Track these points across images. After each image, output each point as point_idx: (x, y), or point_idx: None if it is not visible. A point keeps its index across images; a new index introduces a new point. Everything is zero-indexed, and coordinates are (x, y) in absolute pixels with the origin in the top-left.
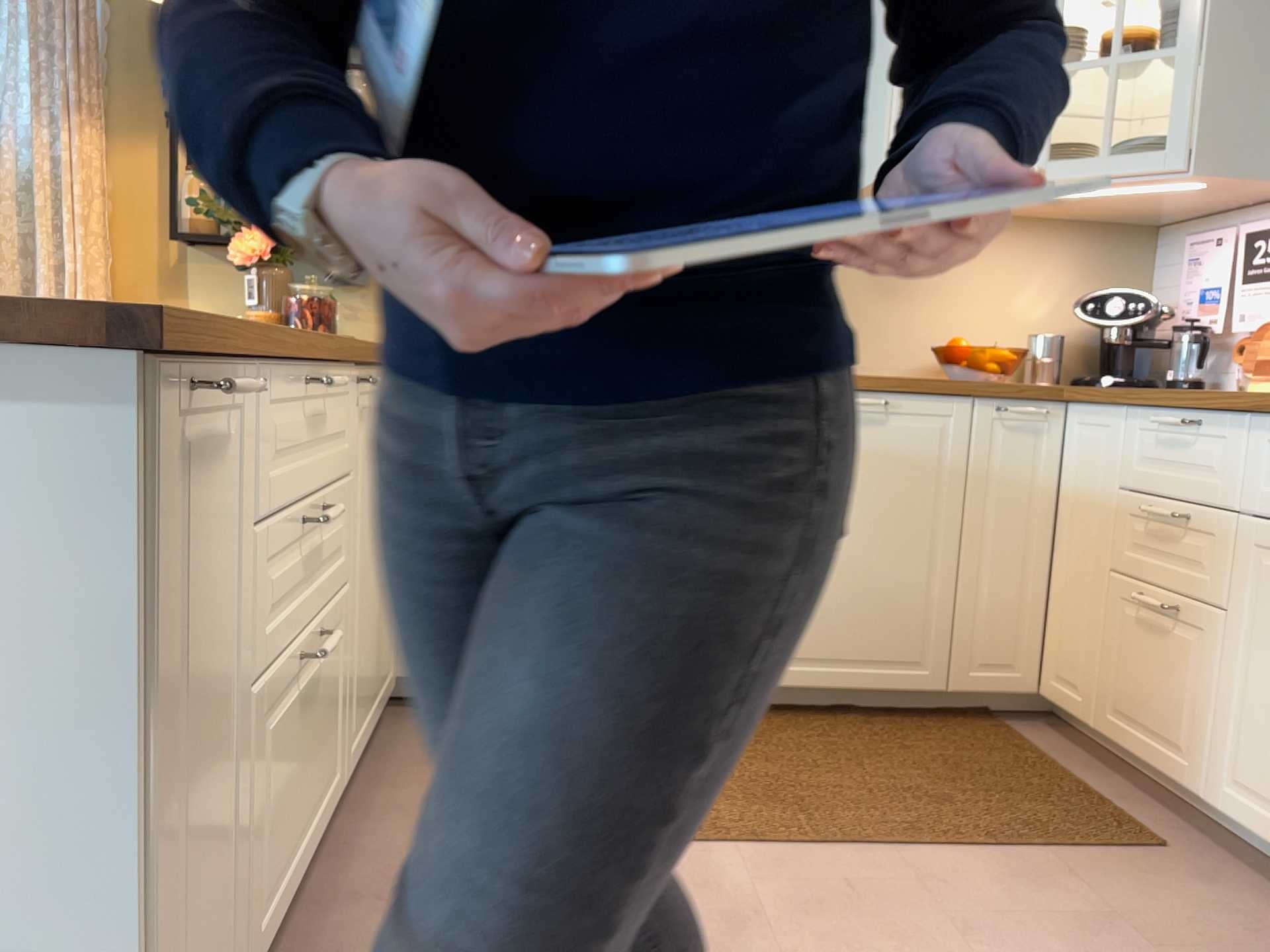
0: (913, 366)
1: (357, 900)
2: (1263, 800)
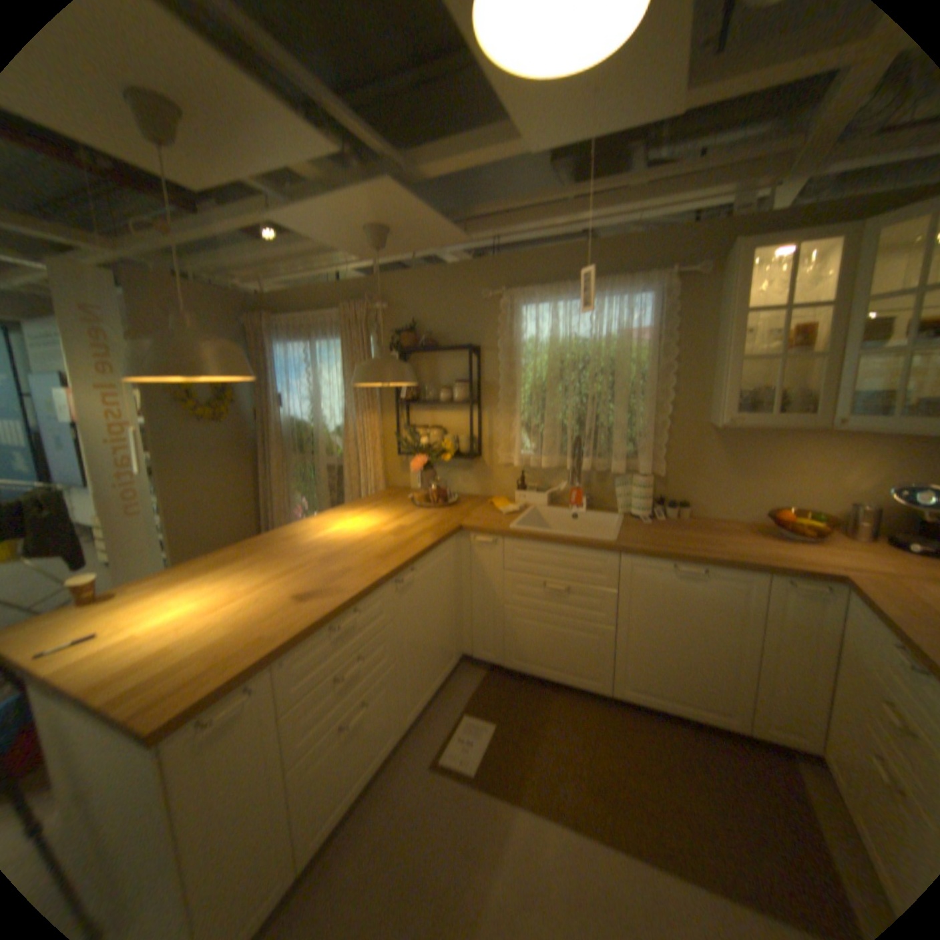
0: (762, 516)
1: (390, 802)
2: None
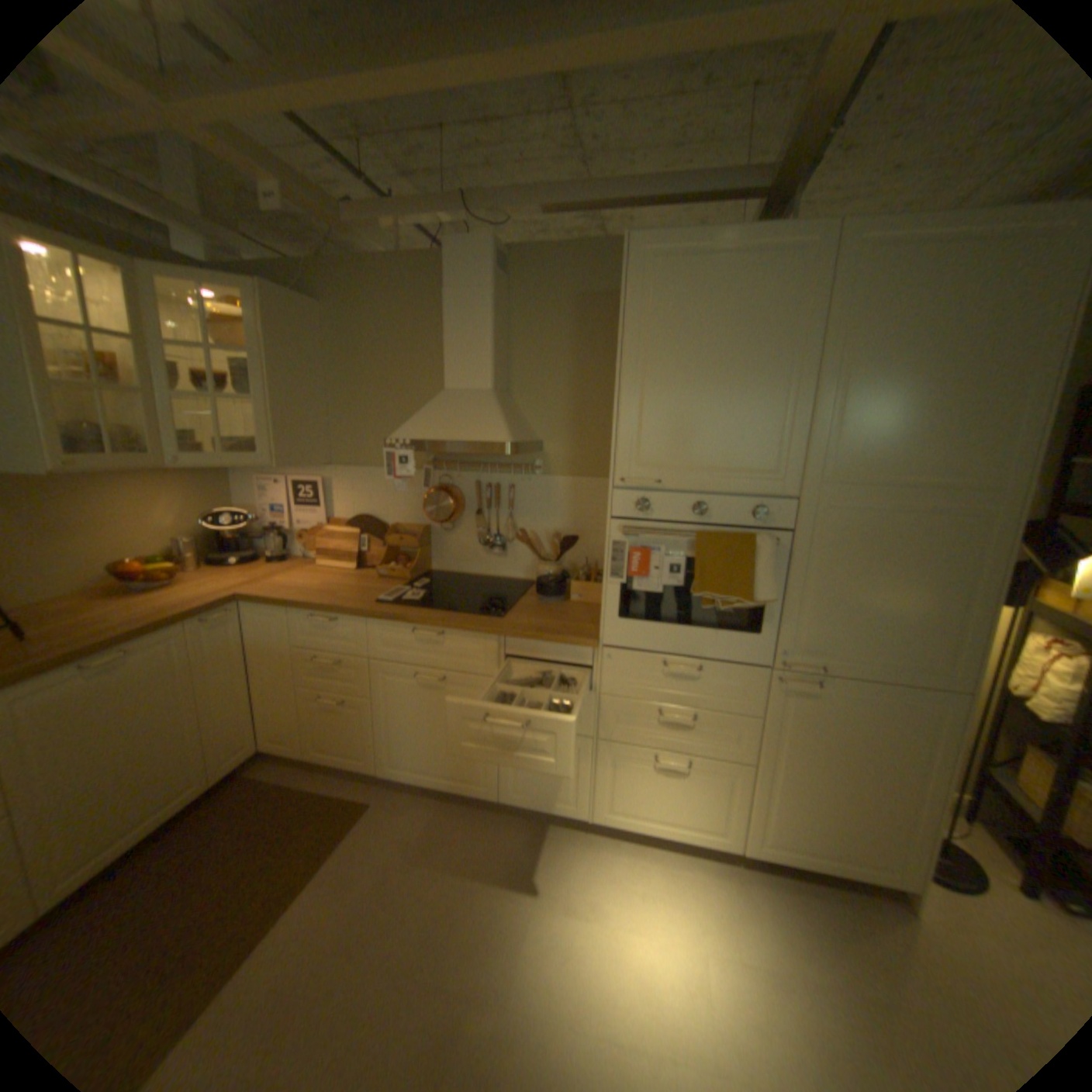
0: (85, 581)
1: None
2: (403, 768)
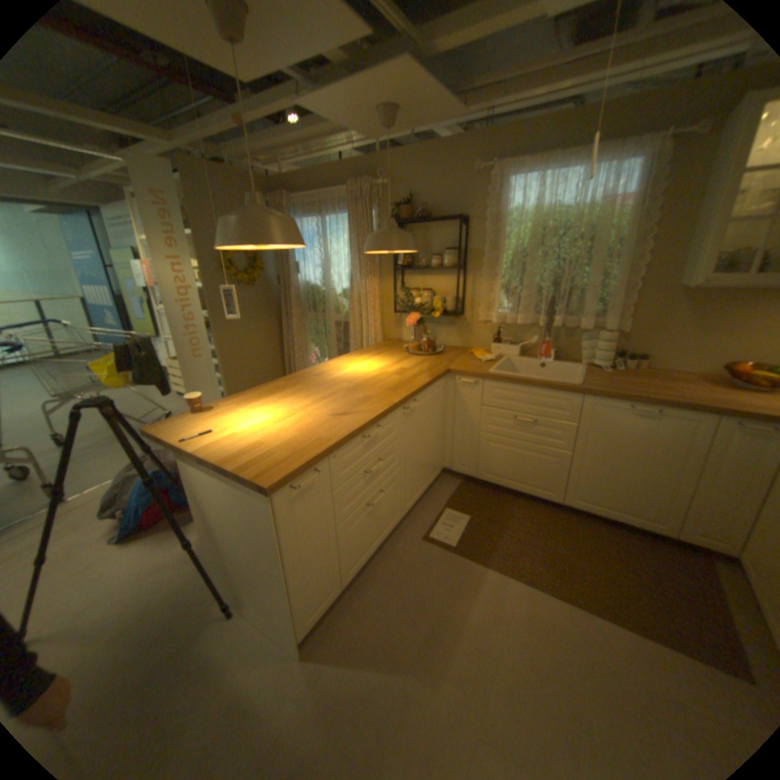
0: (717, 368)
1: (397, 555)
2: None
